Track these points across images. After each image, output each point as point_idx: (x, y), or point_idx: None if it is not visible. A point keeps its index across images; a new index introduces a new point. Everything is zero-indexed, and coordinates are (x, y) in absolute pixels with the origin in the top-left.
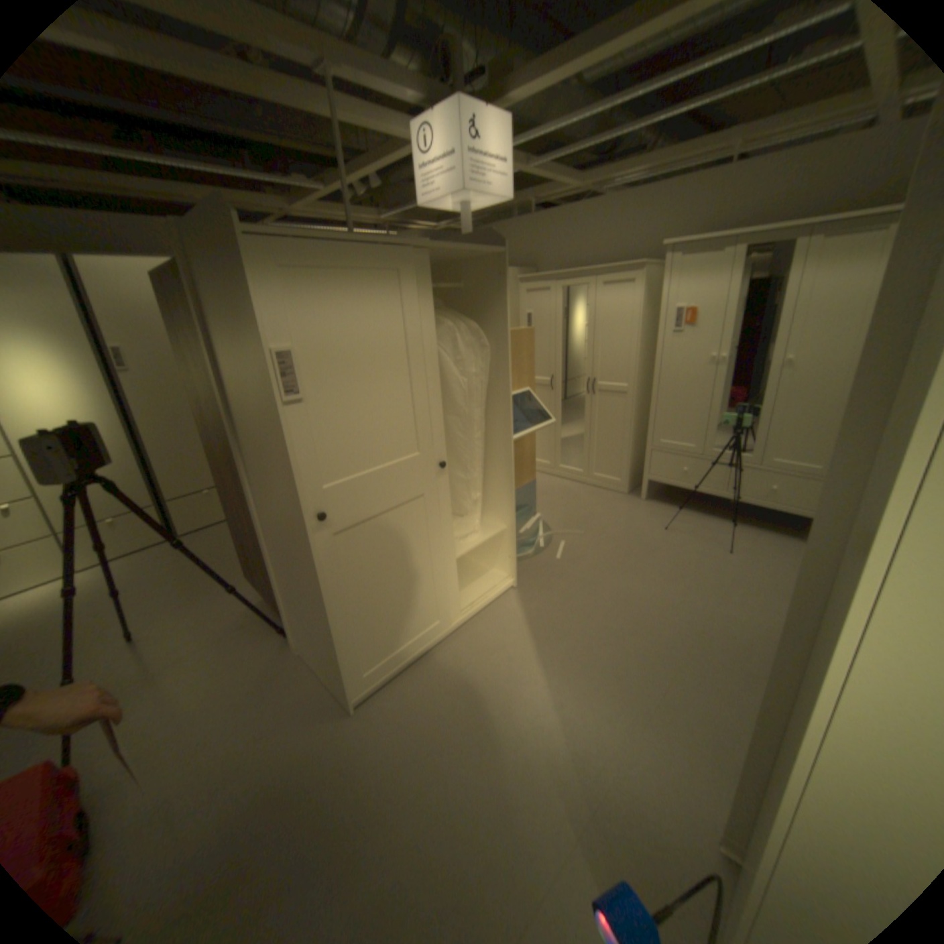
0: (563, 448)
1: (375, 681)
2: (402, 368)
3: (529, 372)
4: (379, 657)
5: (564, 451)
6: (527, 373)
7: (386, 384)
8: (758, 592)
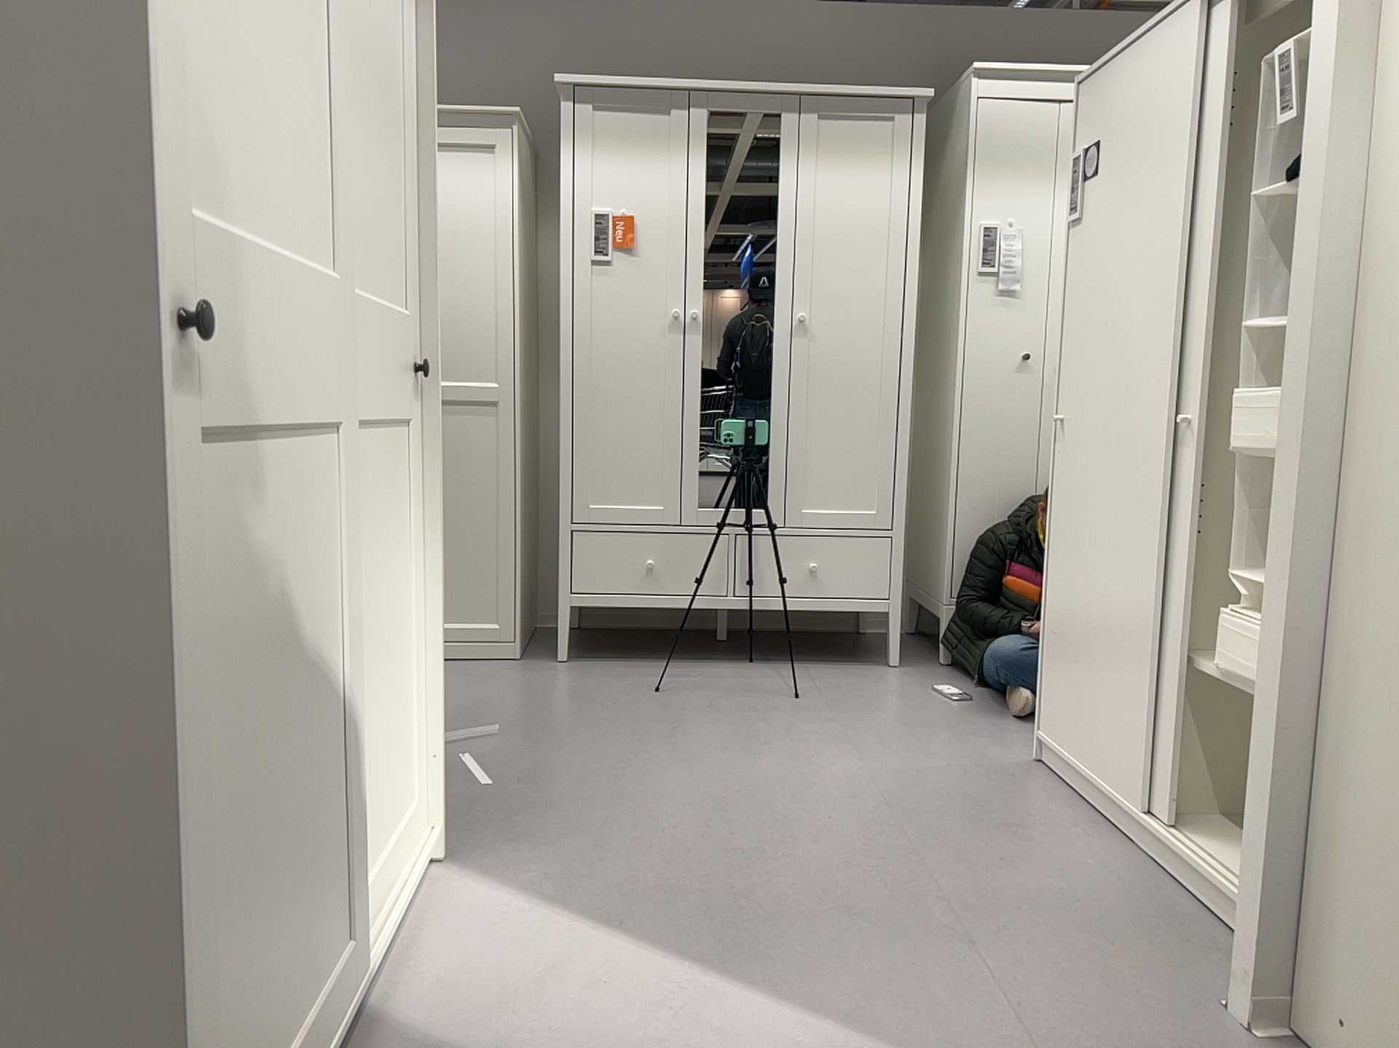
0: None
1: None
2: None
3: None
4: None
5: None
6: None
7: None
8: (894, 735)
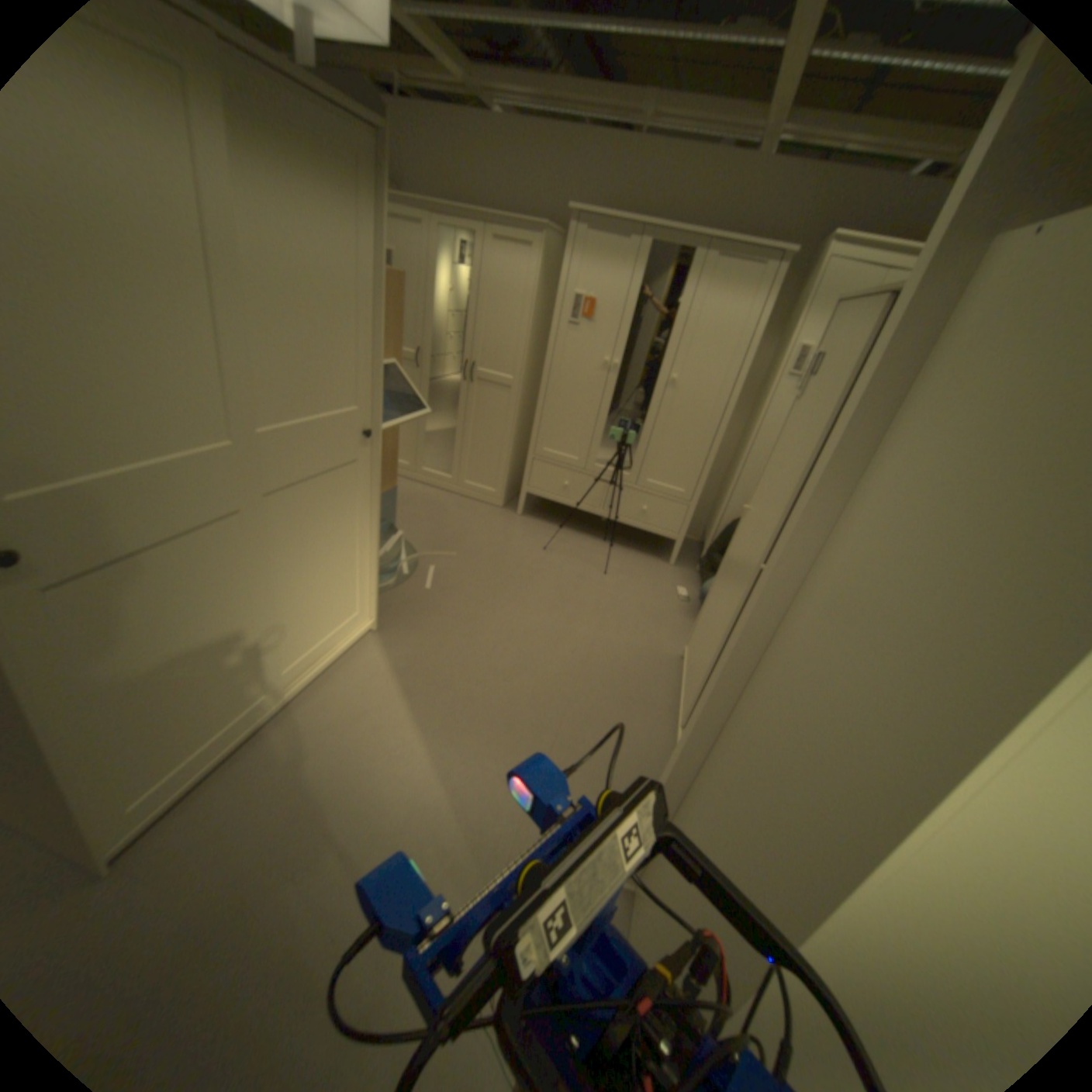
0: (424, 444)
1: (155, 806)
2: (199, 279)
3: (398, 337)
4: (161, 770)
5: (426, 448)
6: (395, 337)
7: (163, 303)
8: (630, 612)
